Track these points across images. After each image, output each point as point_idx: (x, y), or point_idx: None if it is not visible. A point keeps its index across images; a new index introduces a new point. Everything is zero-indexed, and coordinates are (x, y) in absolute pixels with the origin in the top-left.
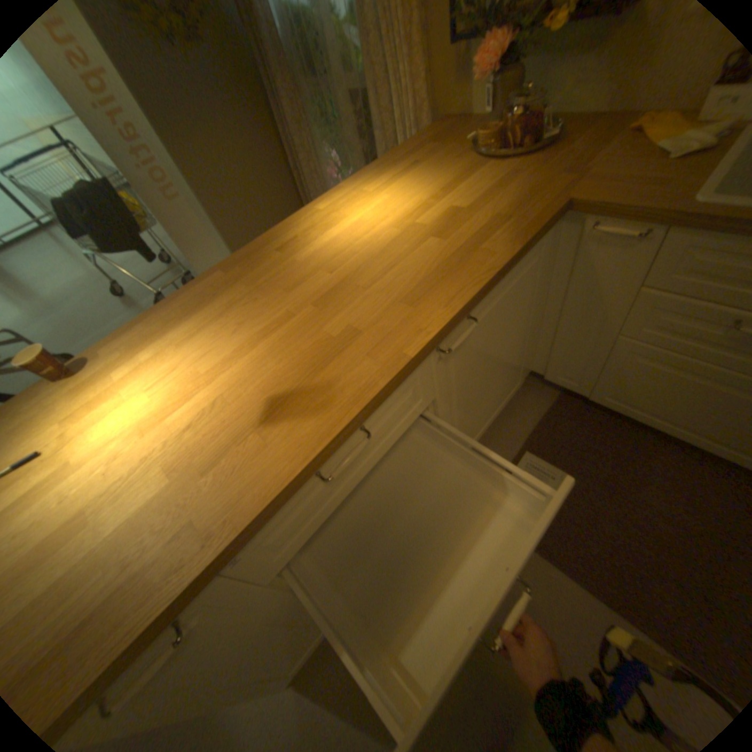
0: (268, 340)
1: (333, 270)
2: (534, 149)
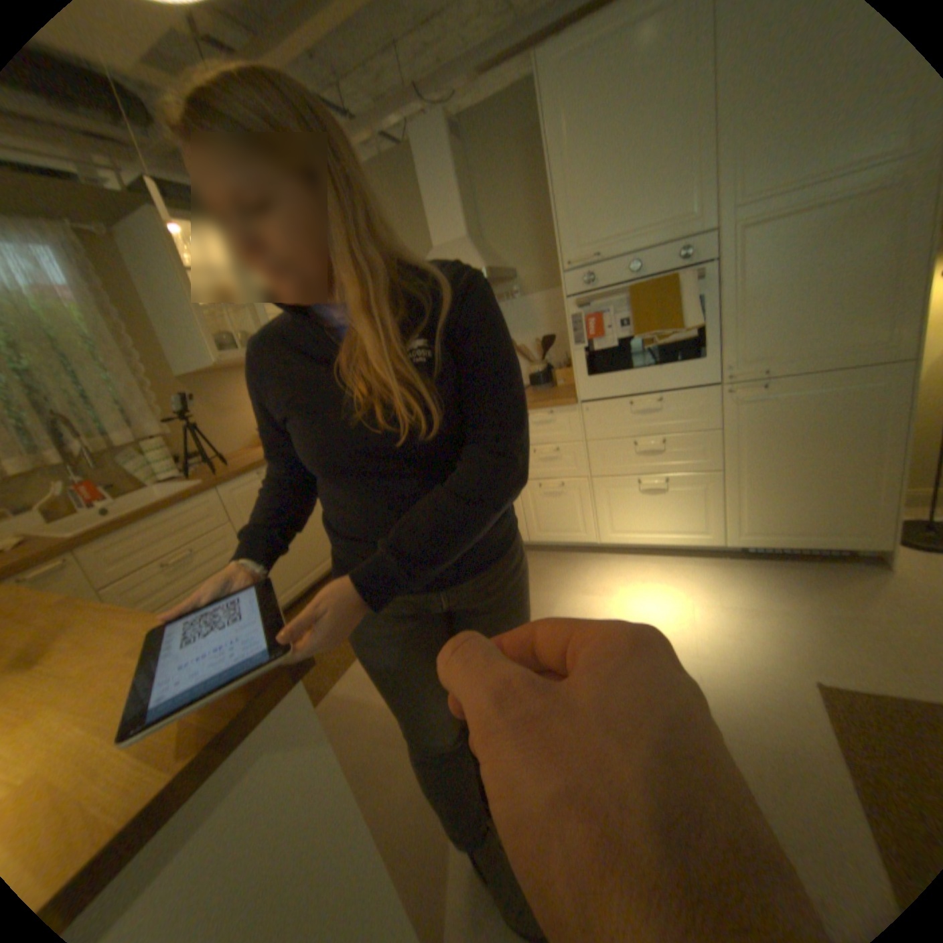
0: None
1: None
2: None
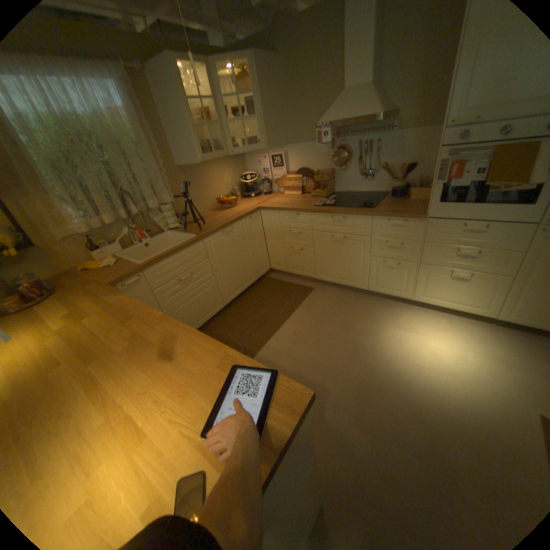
0: (104, 382)
1: (59, 364)
2: (51, 294)
